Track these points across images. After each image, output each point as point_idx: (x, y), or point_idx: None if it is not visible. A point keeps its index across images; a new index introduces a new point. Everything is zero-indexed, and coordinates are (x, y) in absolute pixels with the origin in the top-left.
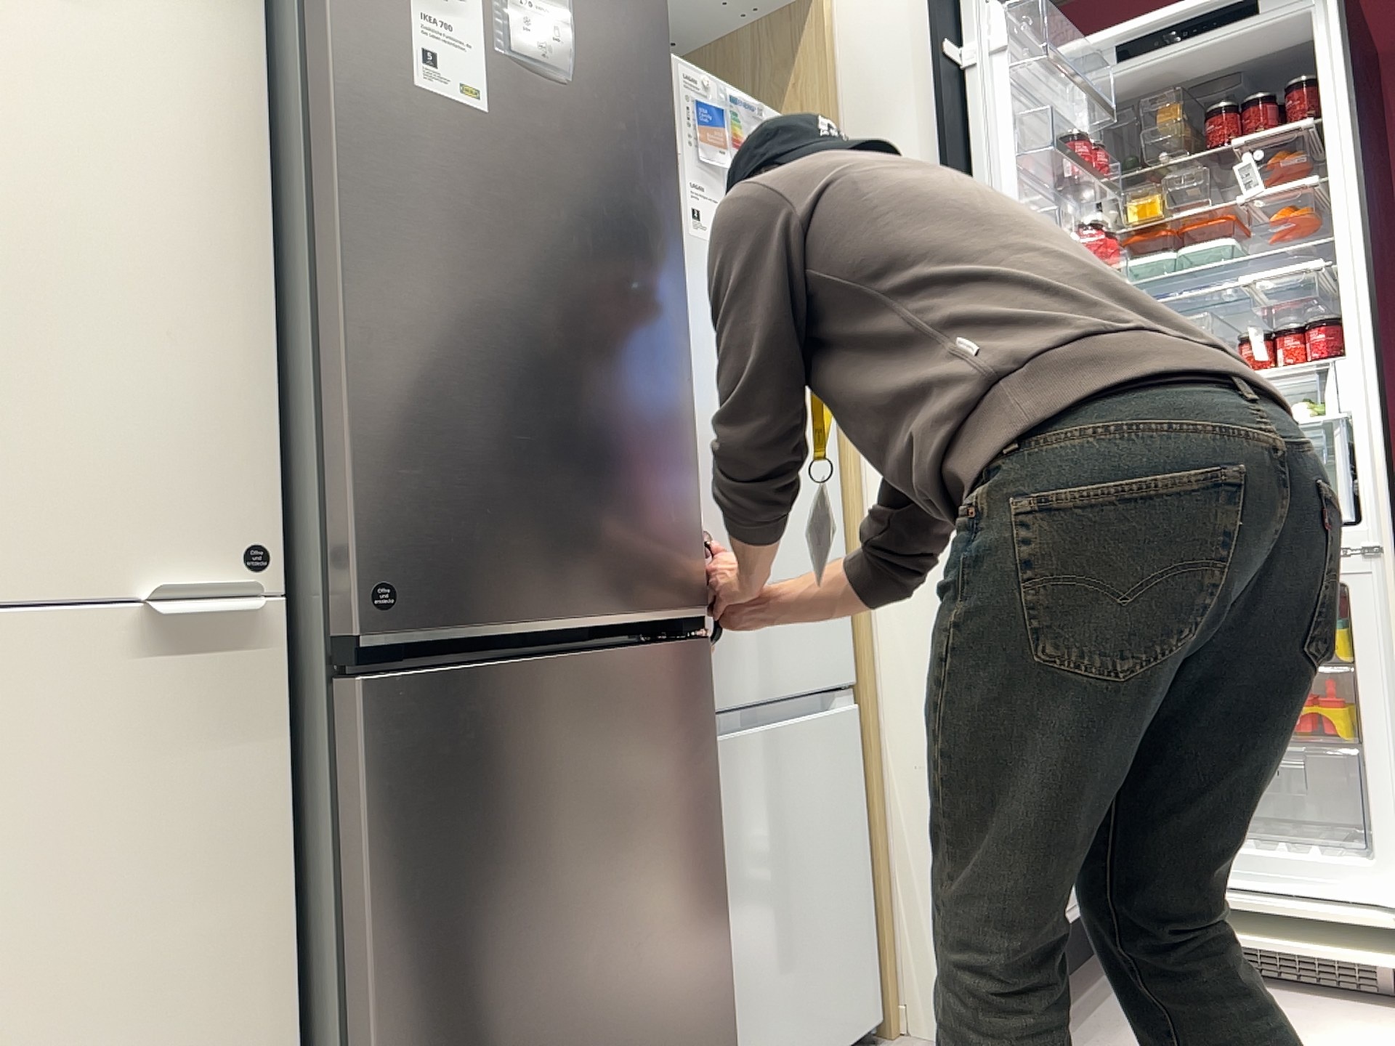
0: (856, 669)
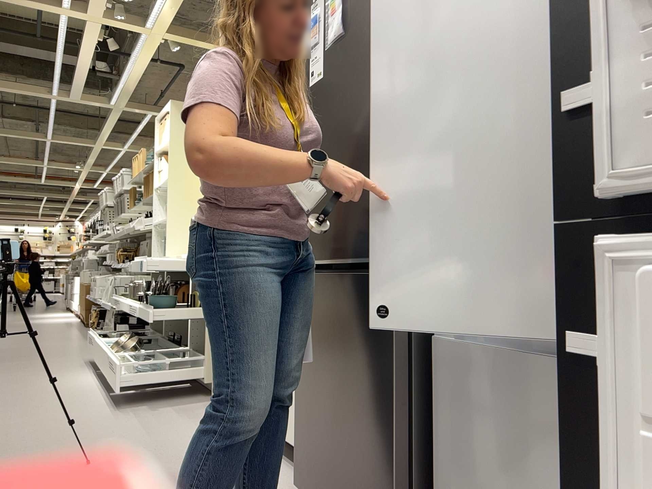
0: None
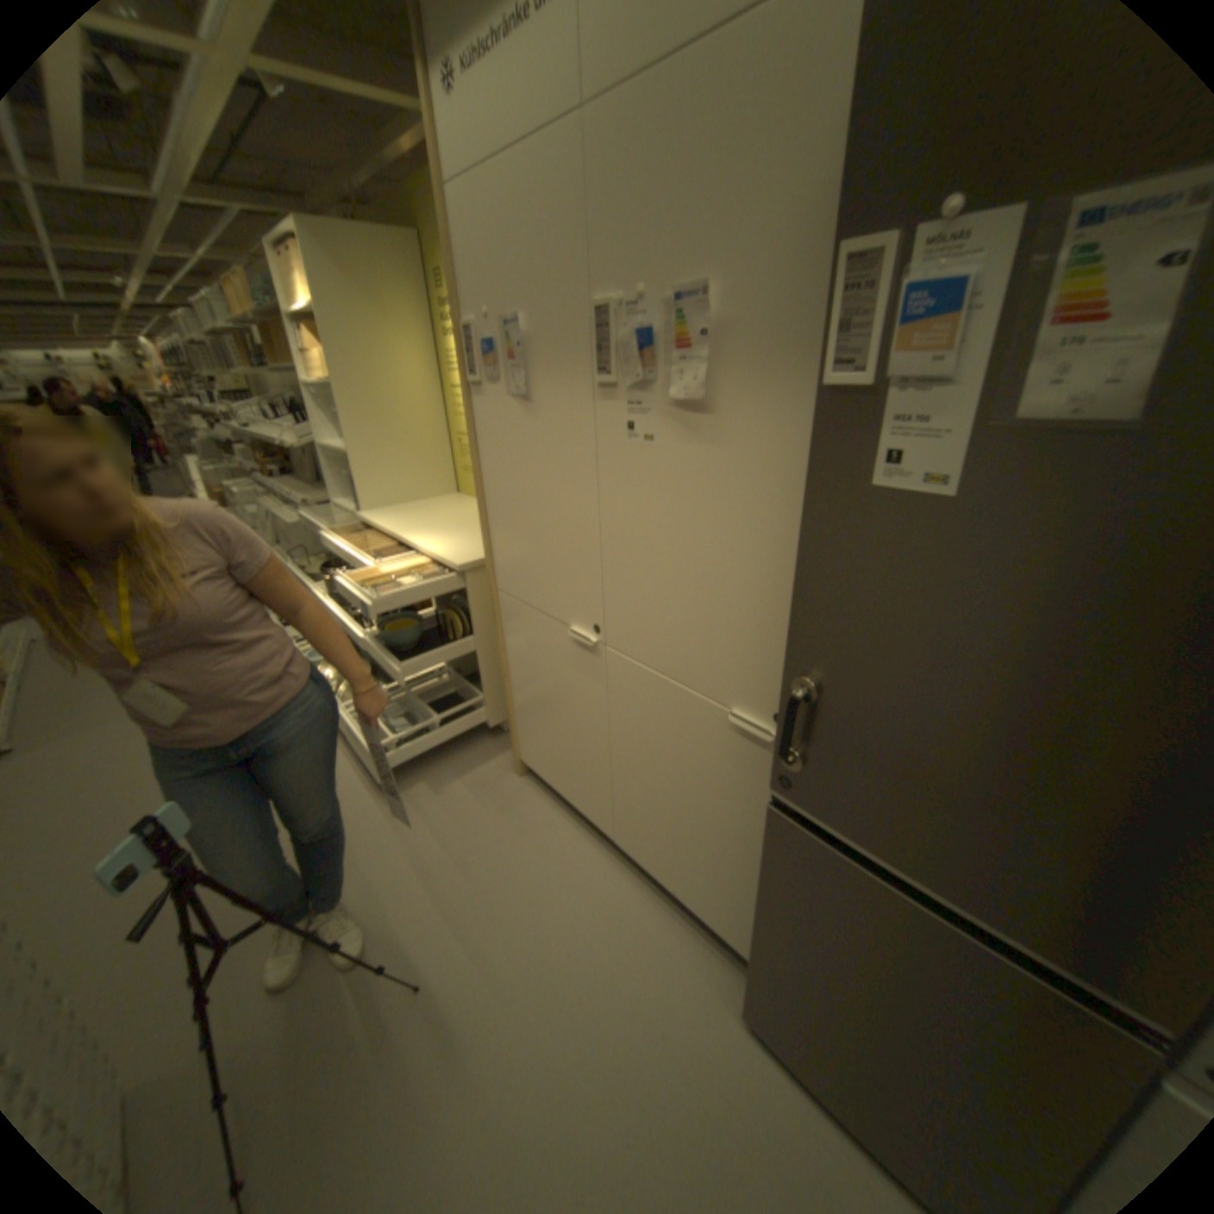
0: None
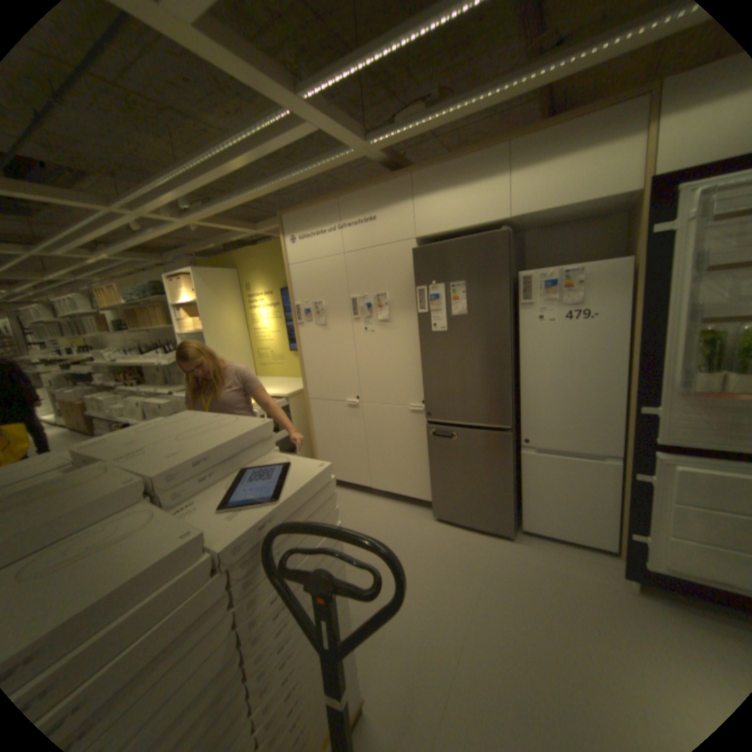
0: (628, 453)
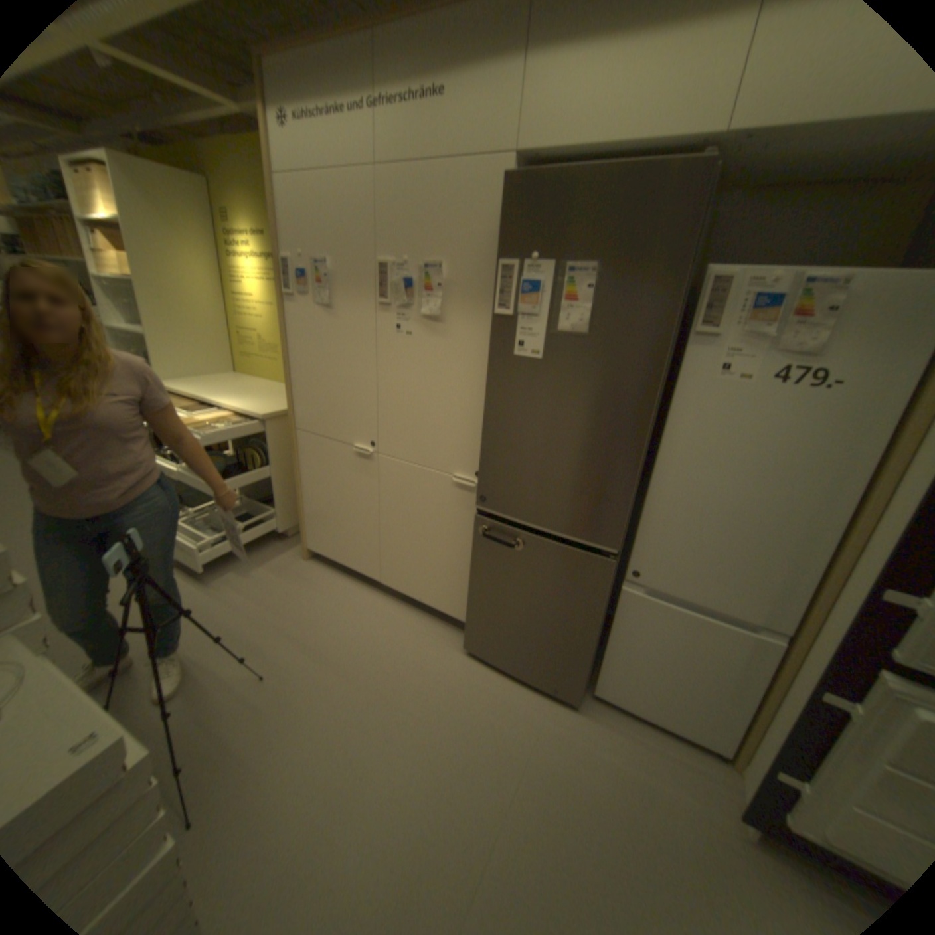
0: (802, 630)
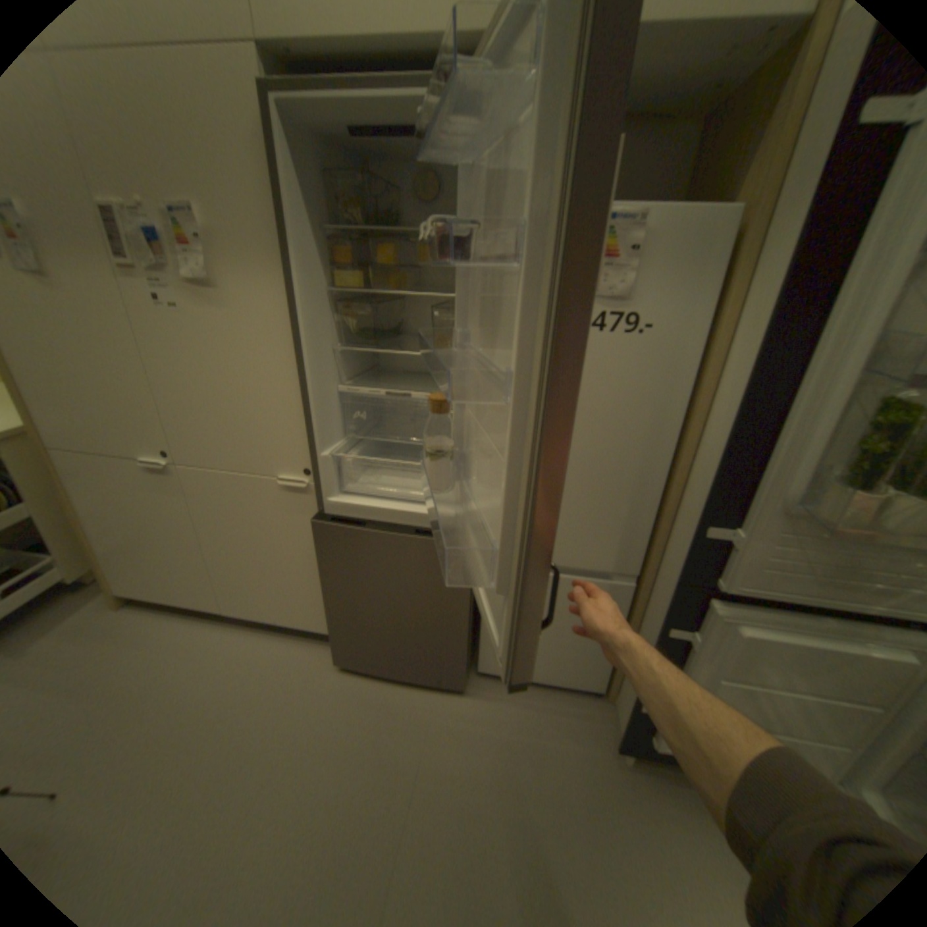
0: (644, 567)
